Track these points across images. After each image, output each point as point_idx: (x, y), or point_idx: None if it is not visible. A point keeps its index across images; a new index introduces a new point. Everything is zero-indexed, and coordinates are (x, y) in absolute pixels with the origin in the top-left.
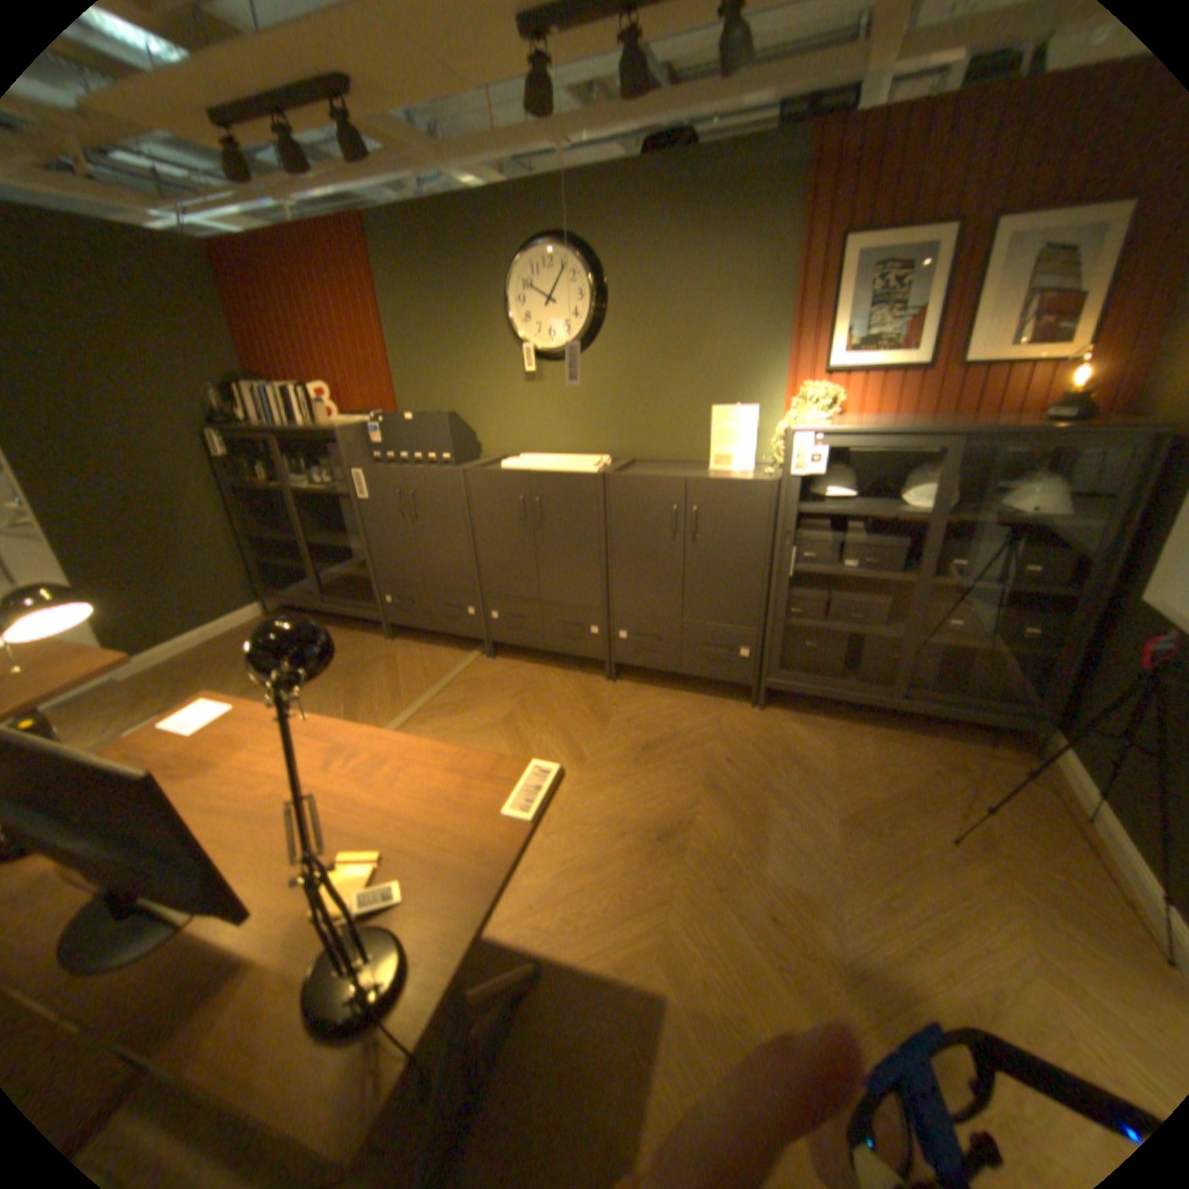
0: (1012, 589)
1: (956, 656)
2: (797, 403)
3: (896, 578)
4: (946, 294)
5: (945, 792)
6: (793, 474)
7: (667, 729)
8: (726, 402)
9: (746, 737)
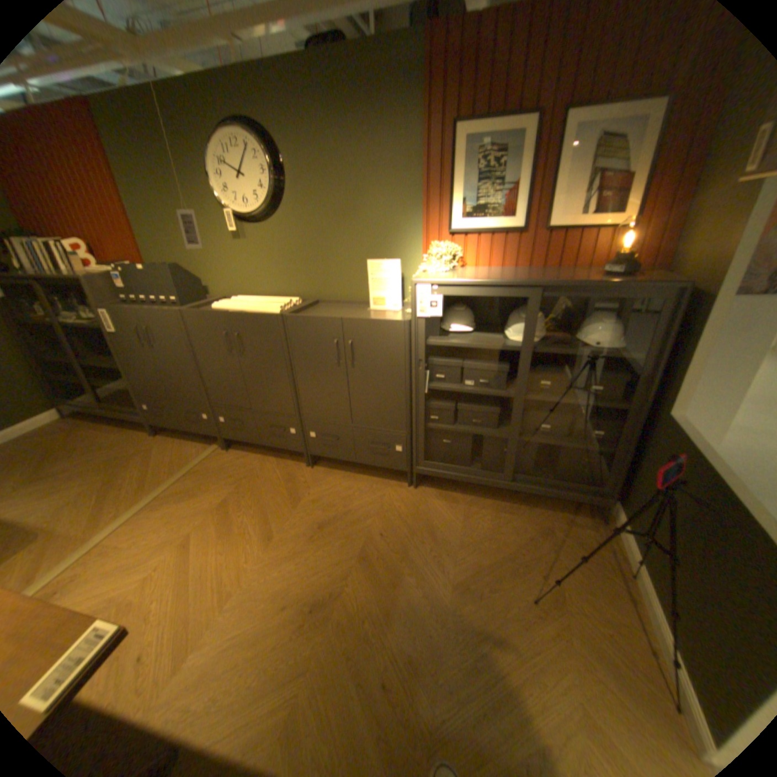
0: (582, 403)
1: (548, 449)
2: (428, 258)
3: (500, 394)
4: (532, 172)
5: (535, 555)
6: (418, 316)
7: (341, 508)
8: (381, 256)
9: (399, 512)
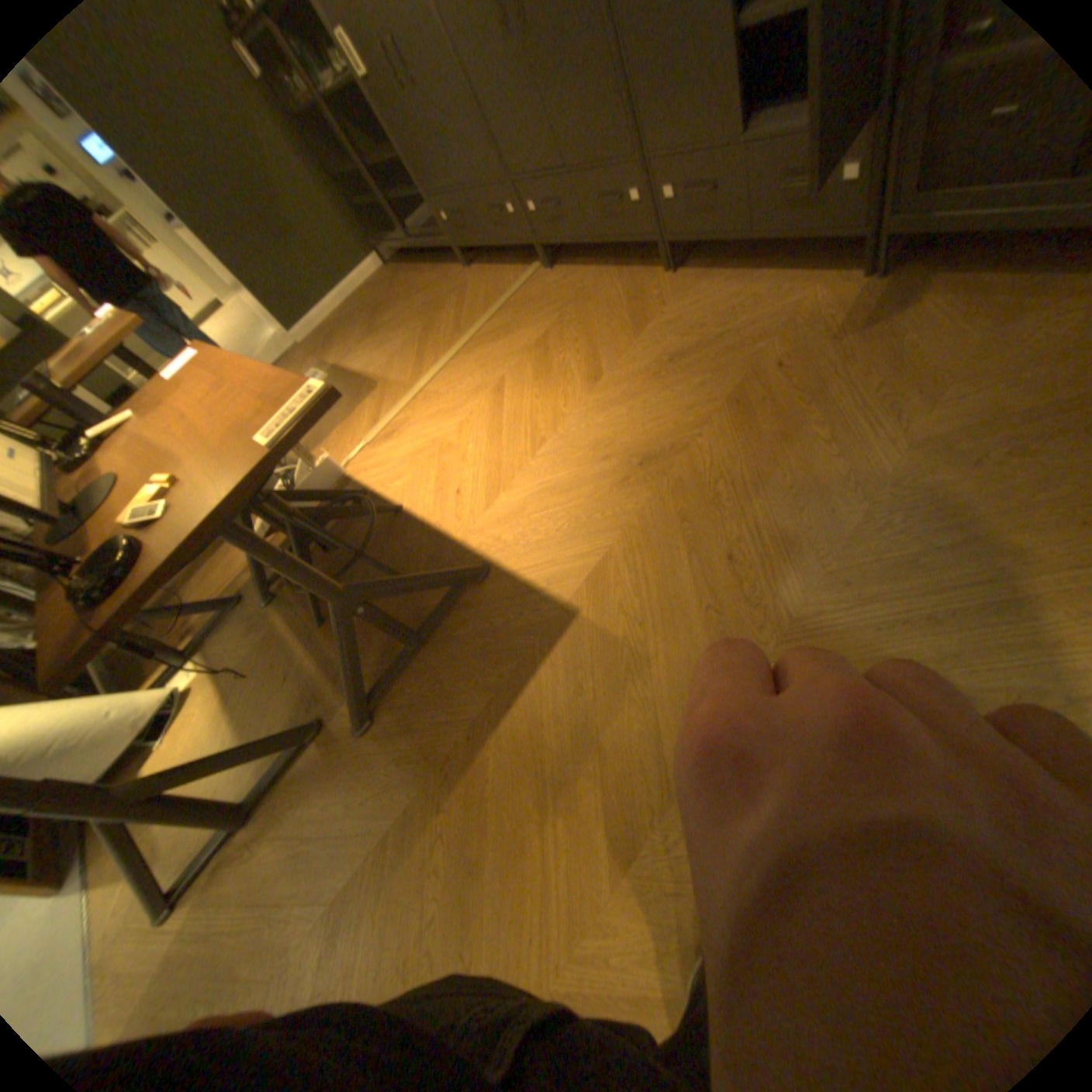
0: None
1: None
2: None
3: None
4: None
5: None
6: None
7: (717, 327)
8: None
9: (833, 325)
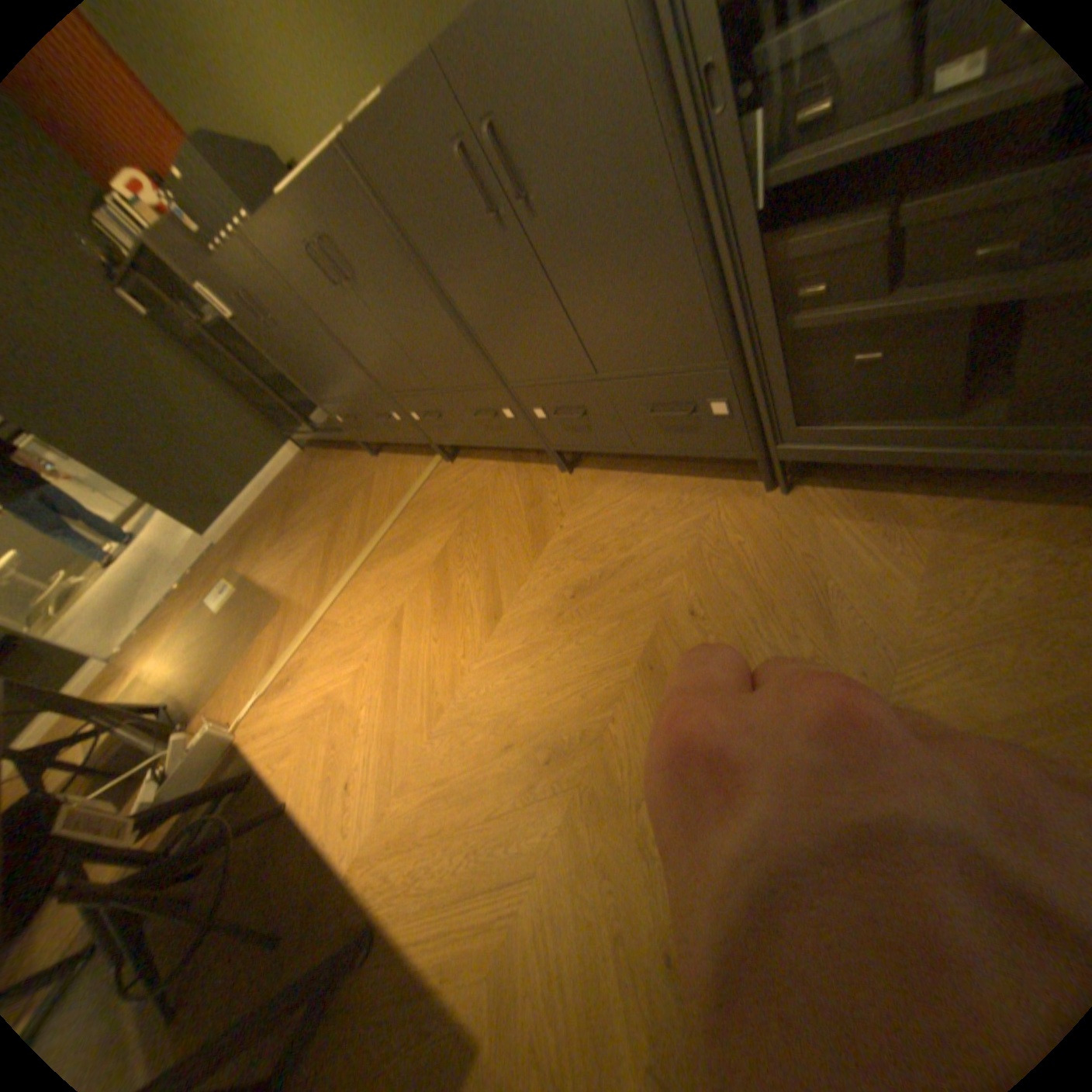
0: None
1: None
2: None
3: None
4: None
5: None
6: None
7: (619, 552)
8: None
9: (743, 558)
